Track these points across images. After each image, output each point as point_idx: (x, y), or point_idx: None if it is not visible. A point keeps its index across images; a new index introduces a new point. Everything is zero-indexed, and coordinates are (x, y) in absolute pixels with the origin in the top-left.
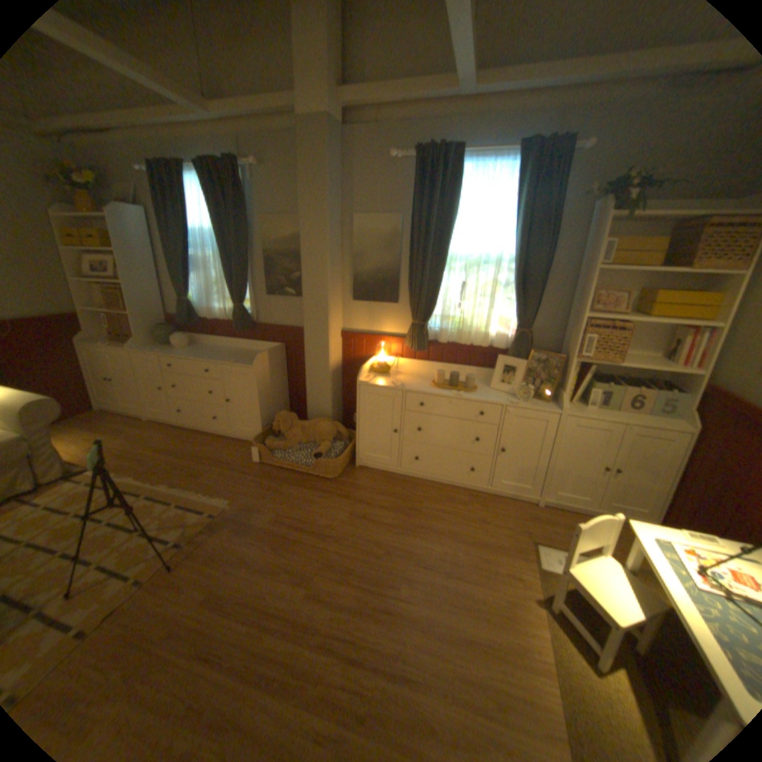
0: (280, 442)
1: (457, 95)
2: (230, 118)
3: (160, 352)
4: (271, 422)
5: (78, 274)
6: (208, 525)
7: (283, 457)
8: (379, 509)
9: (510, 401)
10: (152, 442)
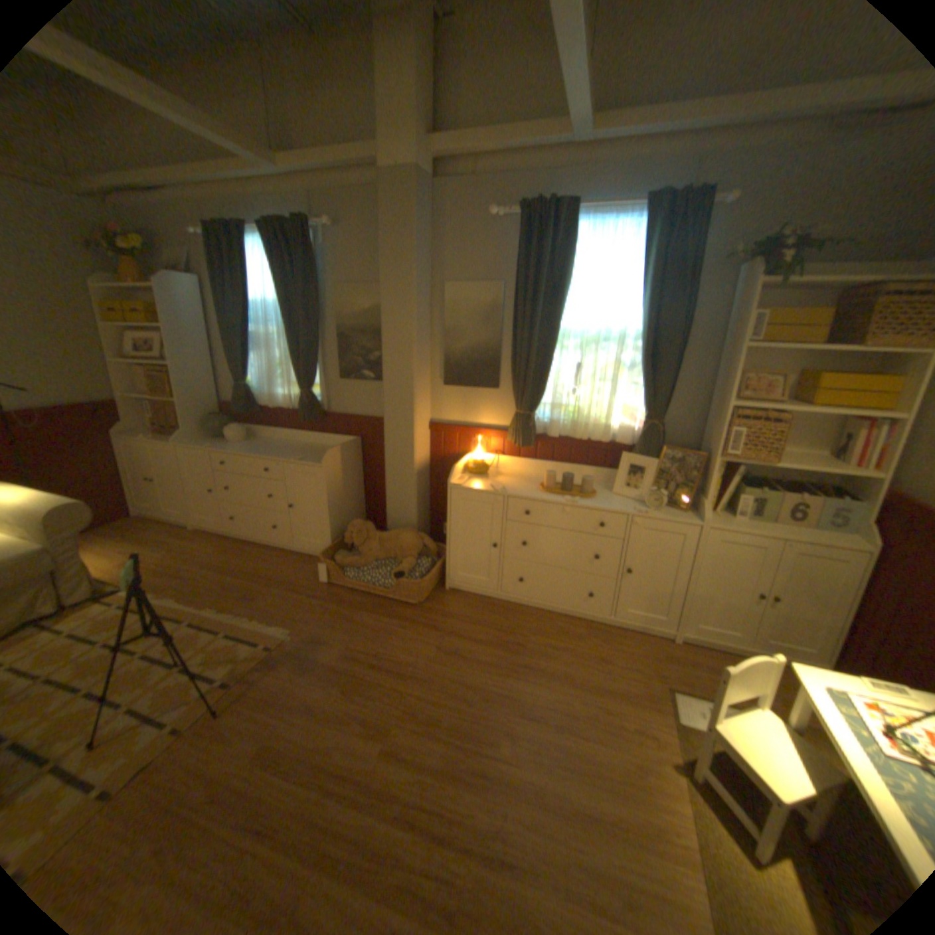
0: (353, 557)
1: (570, 142)
2: (301, 172)
3: (211, 446)
4: (343, 533)
5: (118, 354)
6: (263, 660)
7: (356, 576)
8: (474, 643)
9: (637, 509)
10: (198, 555)
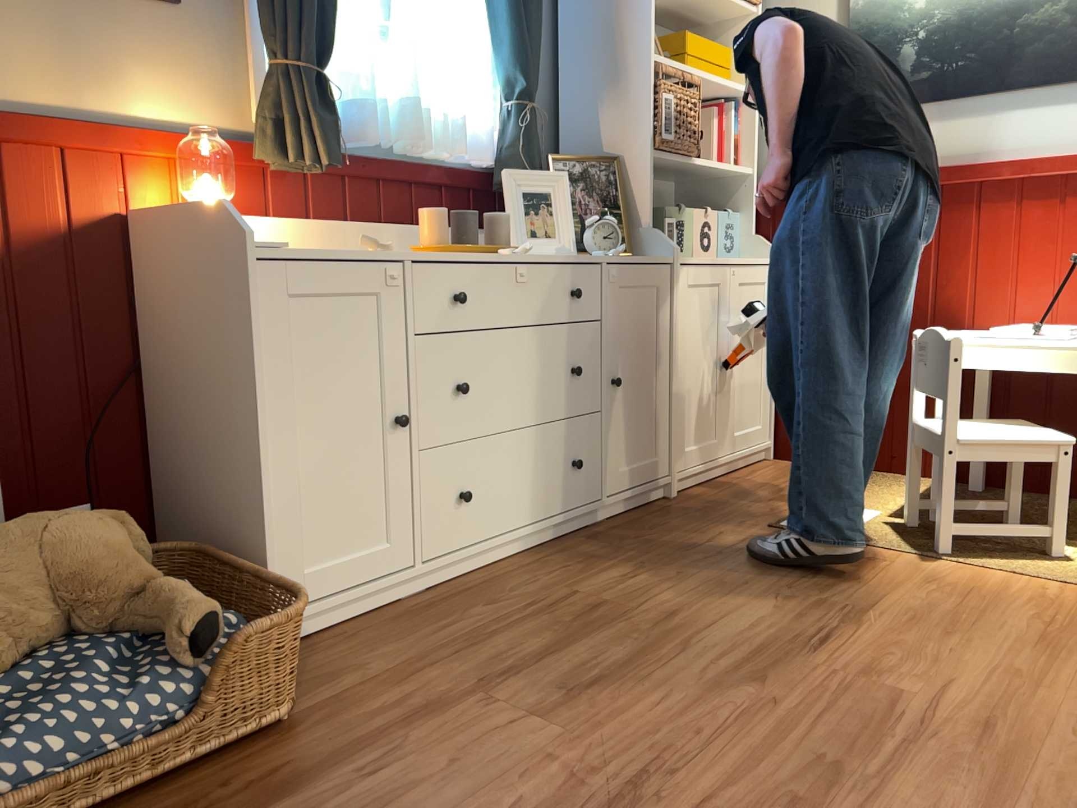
0: None
1: None
2: None
3: None
4: None
5: None
6: None
7: None
8: (547, 657)
9: (601, 250)
10: None
